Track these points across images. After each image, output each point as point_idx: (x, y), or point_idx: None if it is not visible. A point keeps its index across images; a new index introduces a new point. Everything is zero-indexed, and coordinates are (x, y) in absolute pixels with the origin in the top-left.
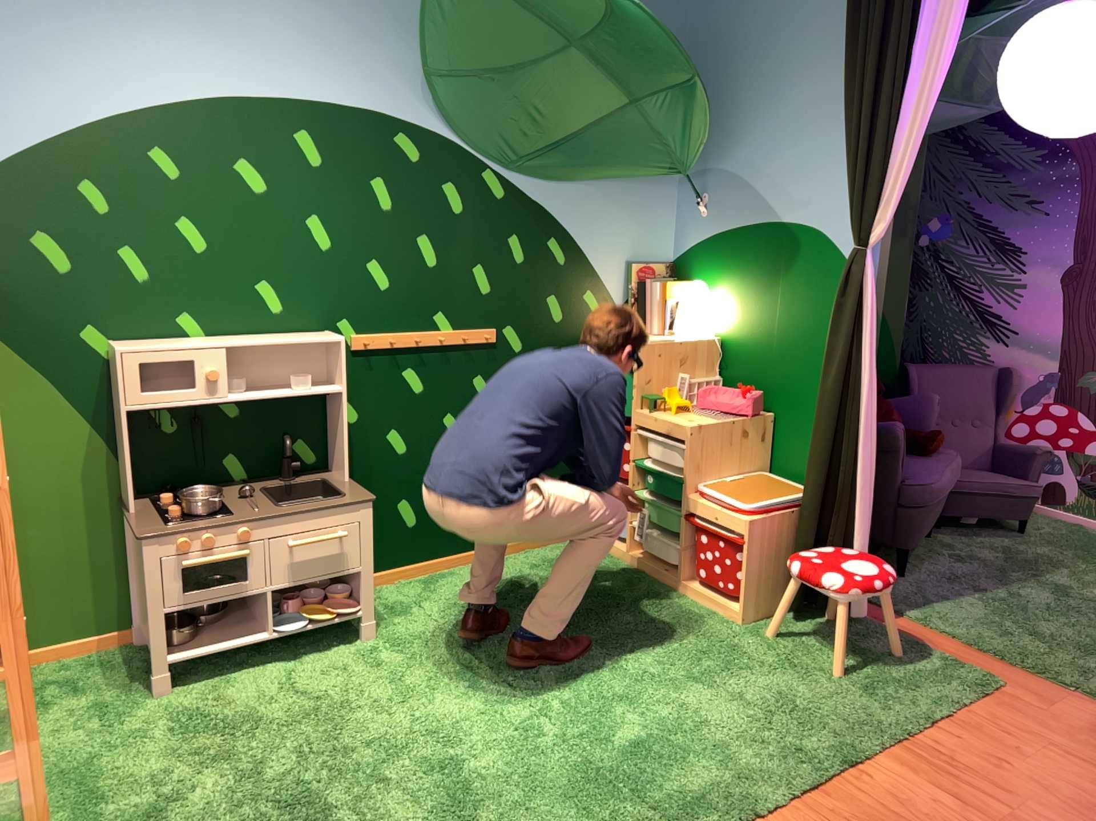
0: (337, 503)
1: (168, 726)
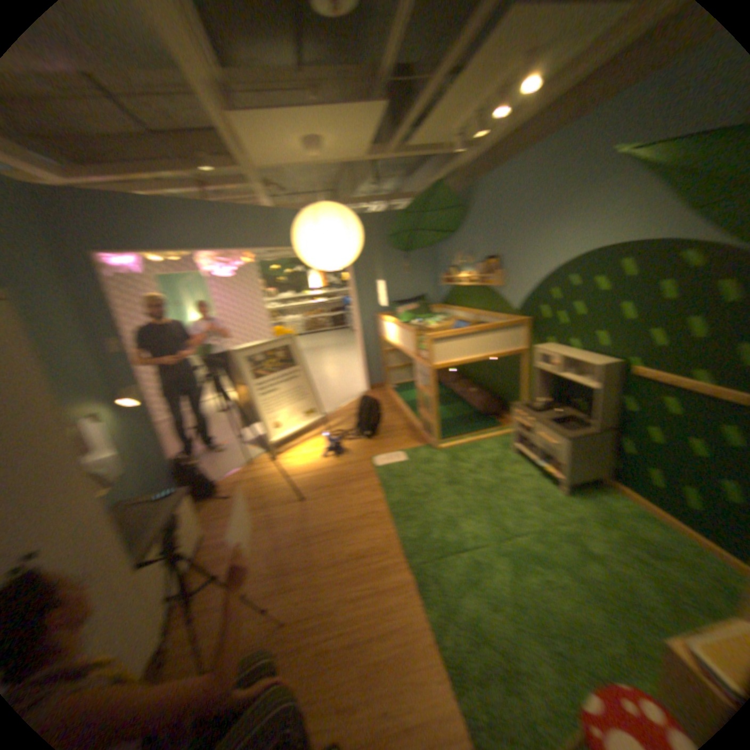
0: (559, 431)
1: (498, 457)
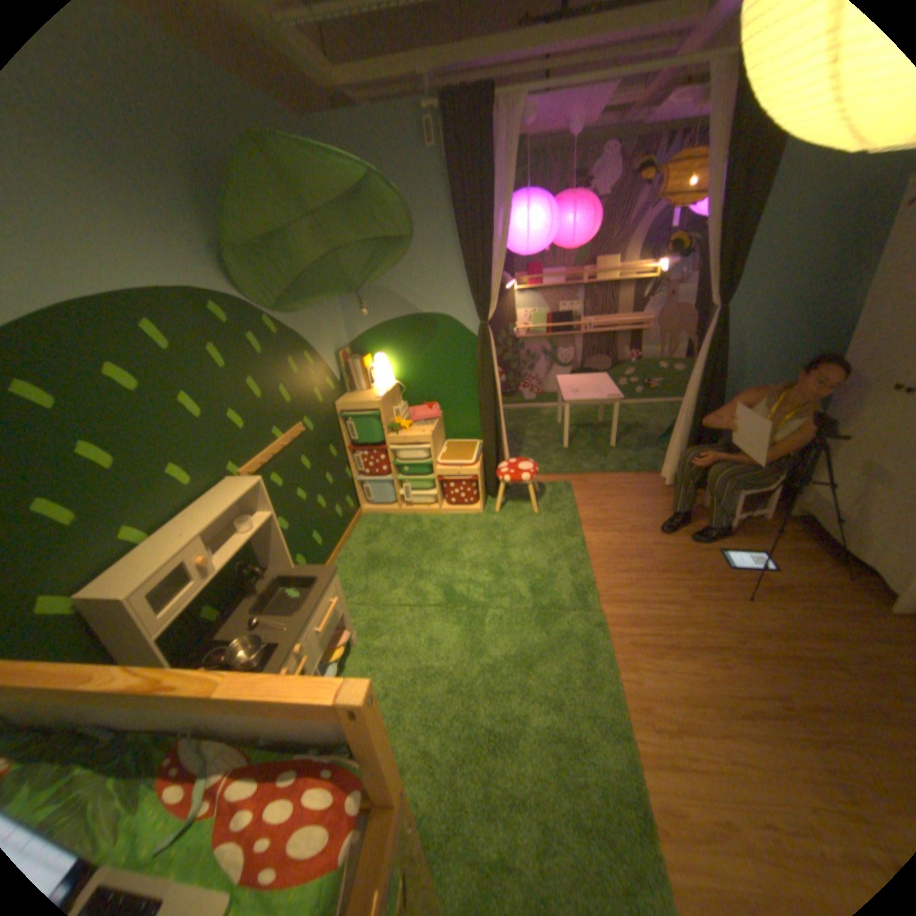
0: (322, 585)
1: None
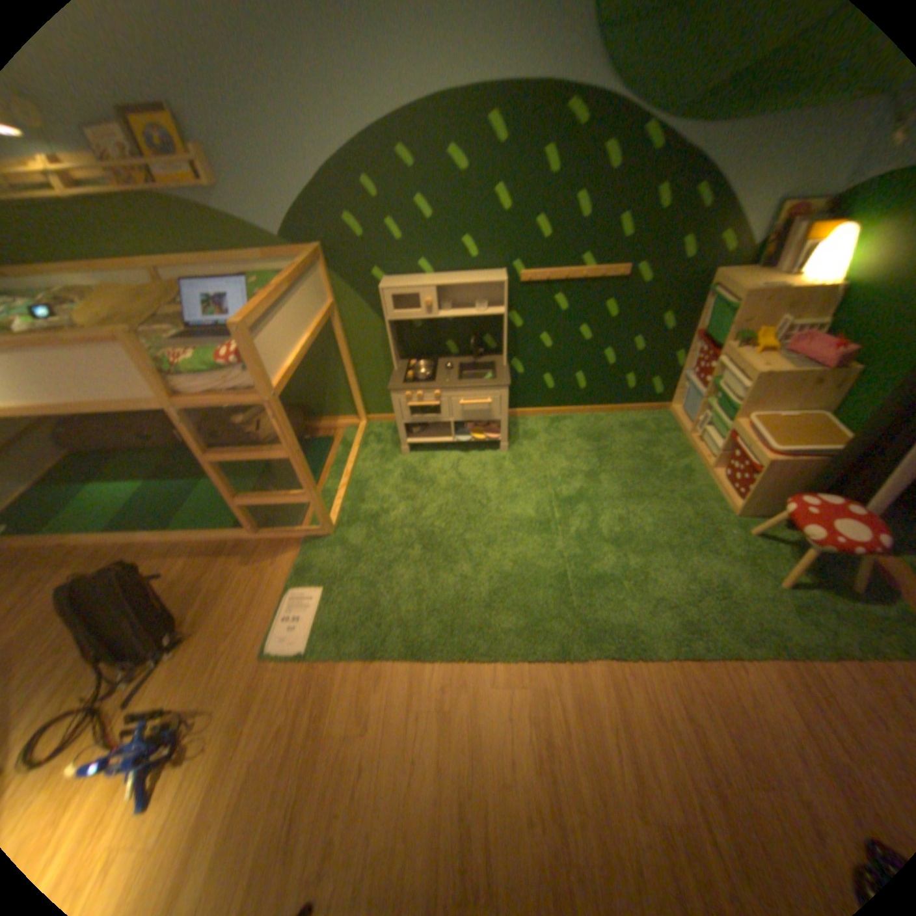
0: (488, 385)
1: (401, 473)
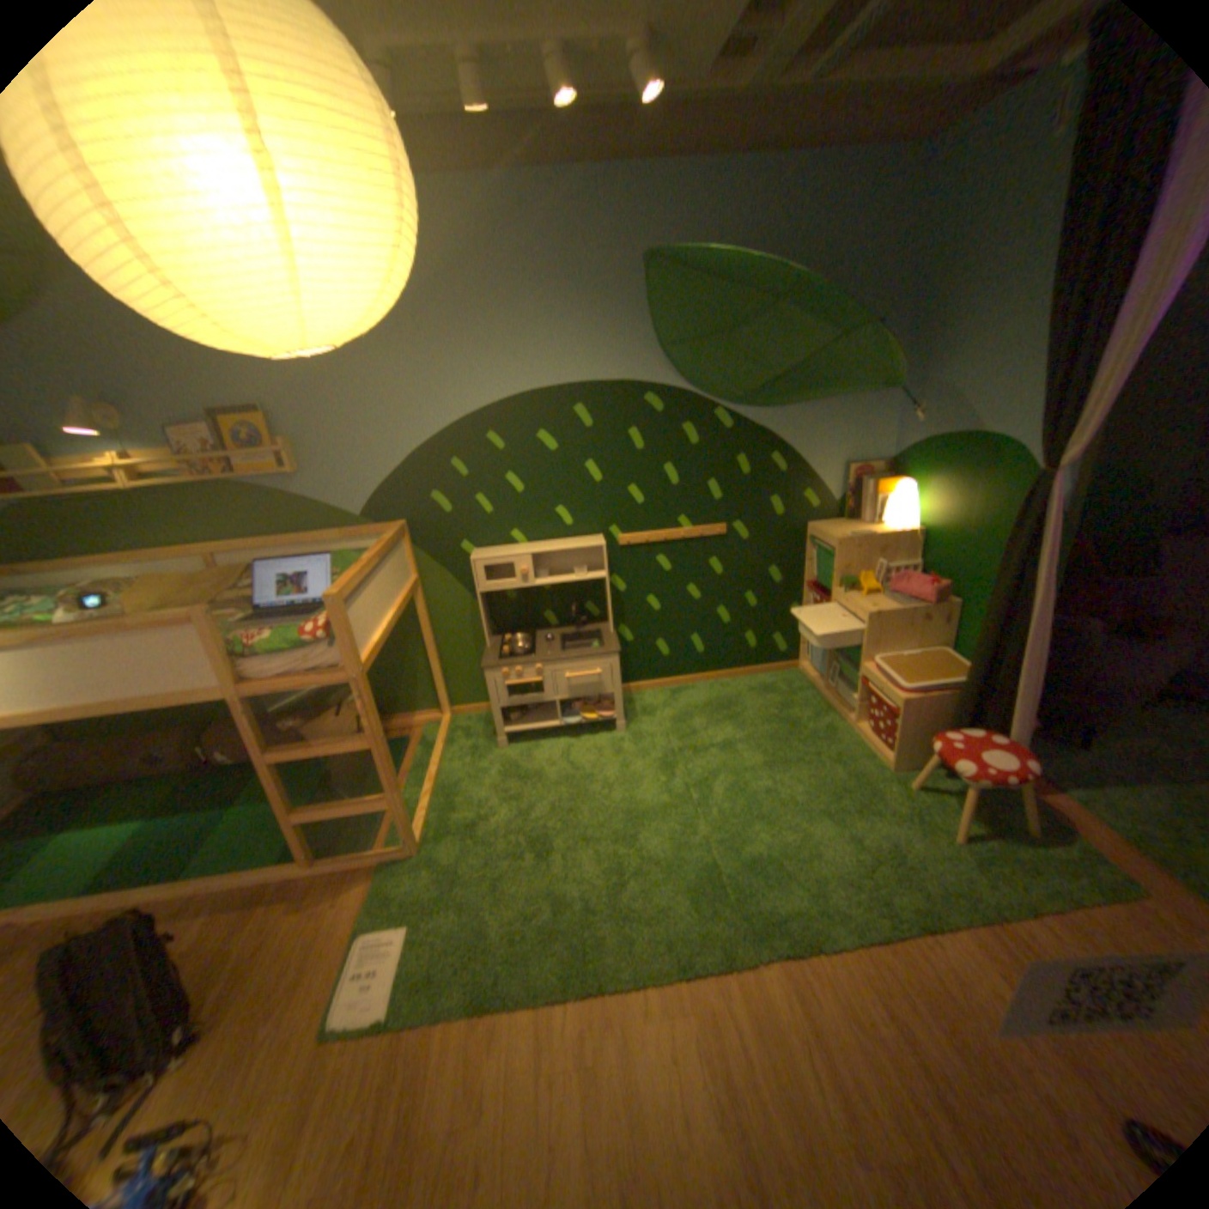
0: (595, 653)
1: (498, 770)
